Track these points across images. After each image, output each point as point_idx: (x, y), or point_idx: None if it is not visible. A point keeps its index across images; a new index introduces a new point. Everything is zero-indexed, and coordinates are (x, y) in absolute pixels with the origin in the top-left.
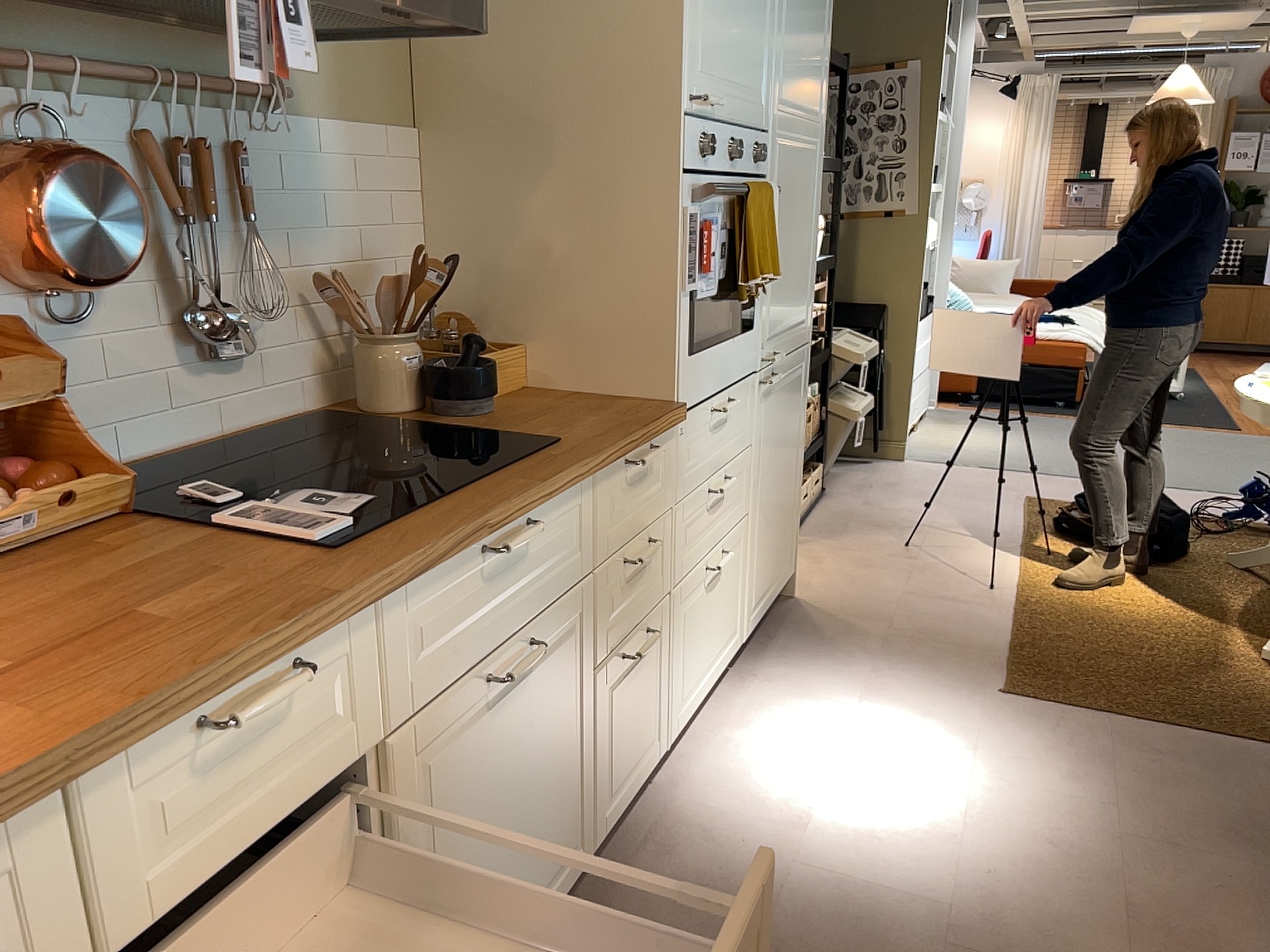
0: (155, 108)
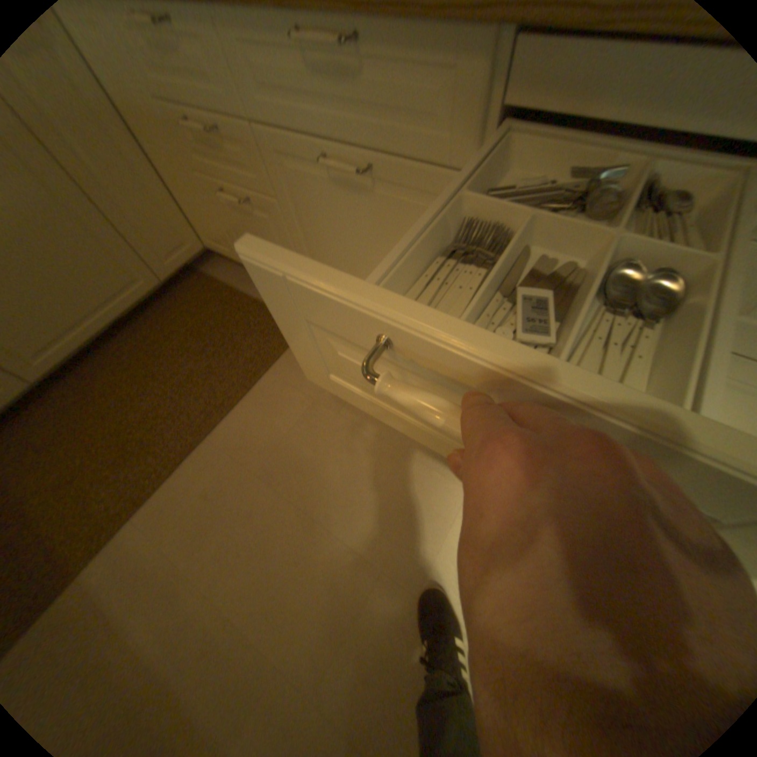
0: None
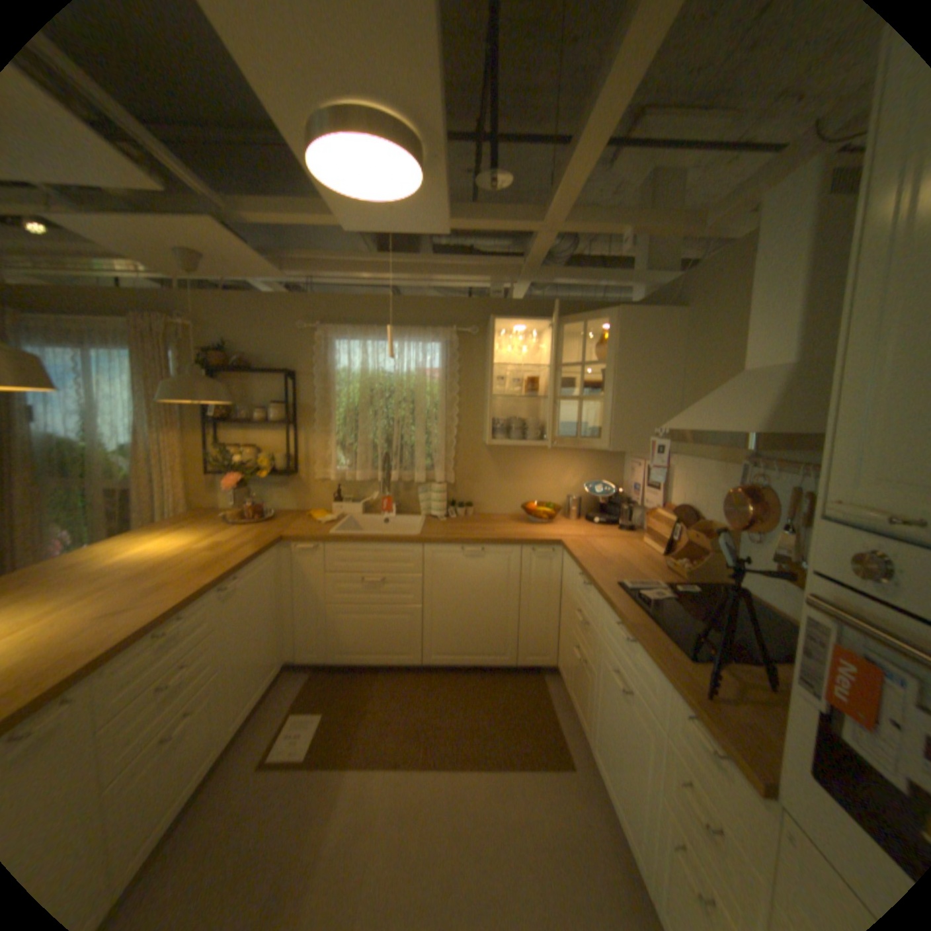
0: (808, 480)
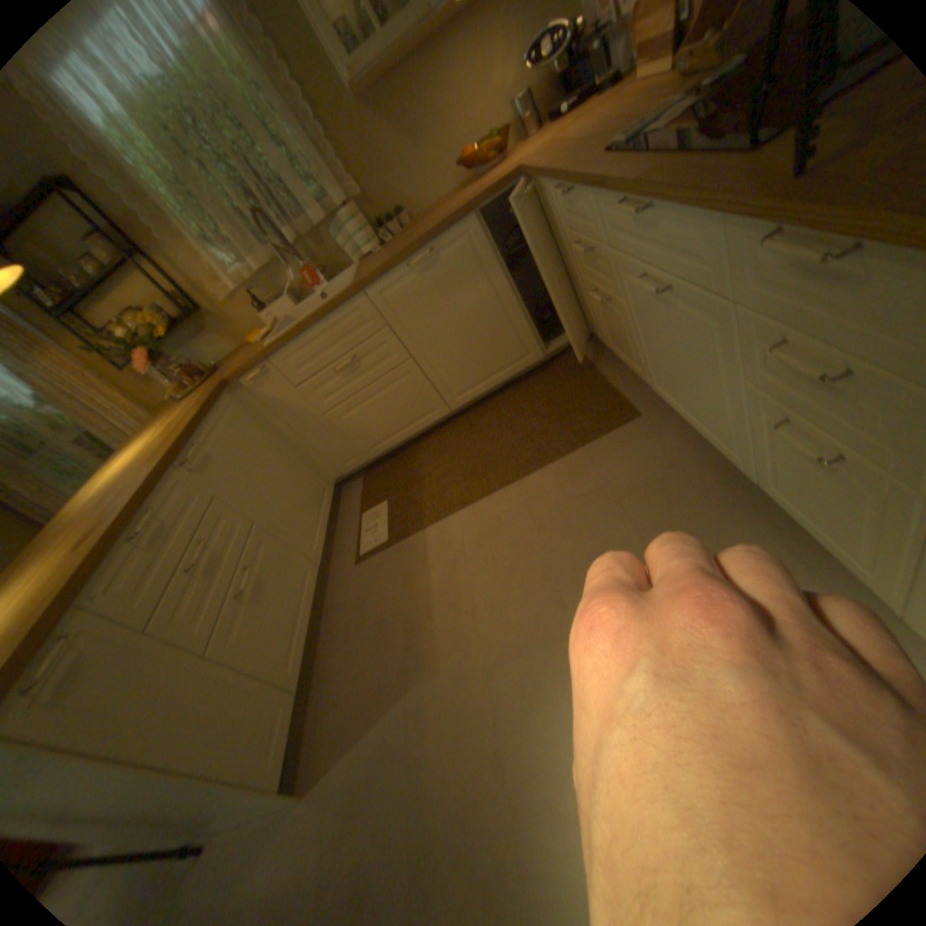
0: None
